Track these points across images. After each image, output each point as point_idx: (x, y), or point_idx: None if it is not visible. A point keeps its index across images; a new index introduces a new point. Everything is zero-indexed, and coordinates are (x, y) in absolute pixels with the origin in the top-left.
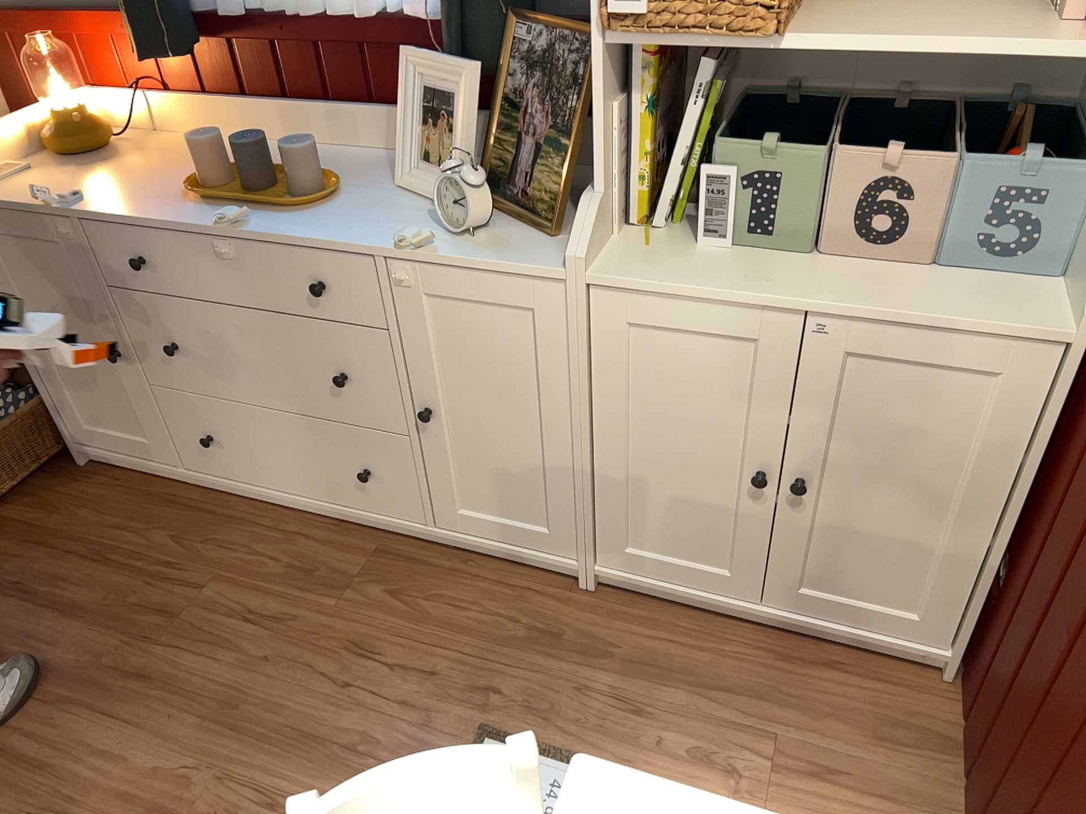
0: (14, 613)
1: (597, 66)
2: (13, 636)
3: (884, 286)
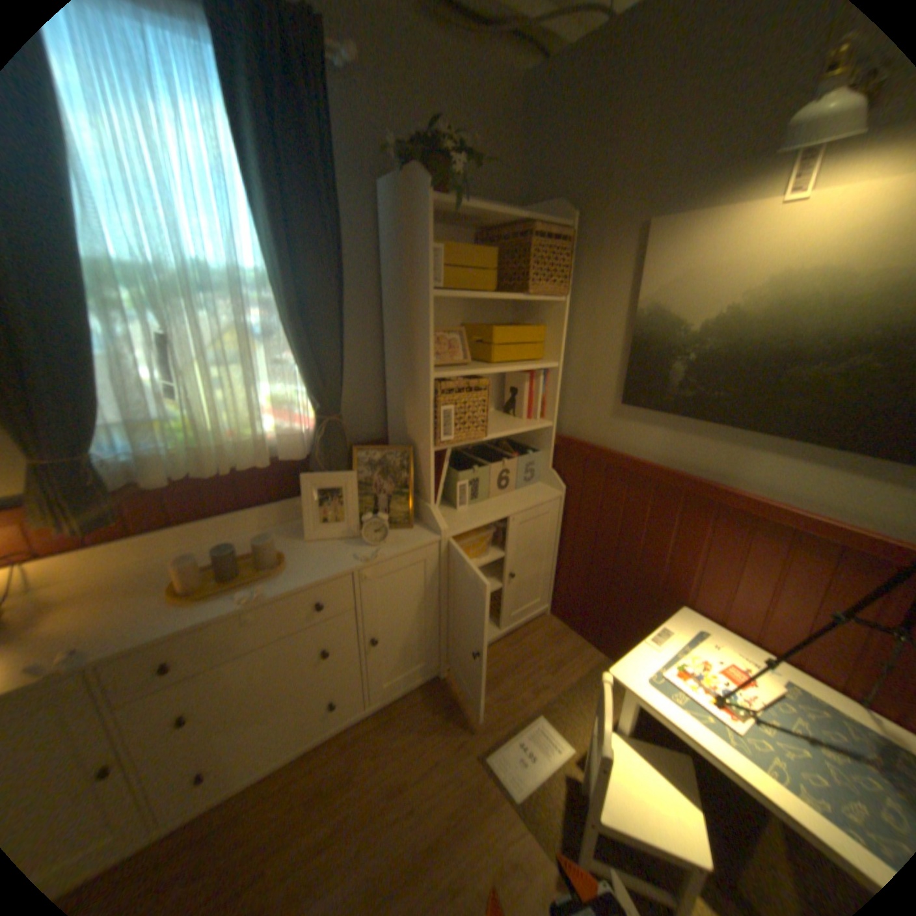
0: None
1: (428, 458)
2: None
3: (515, 500)
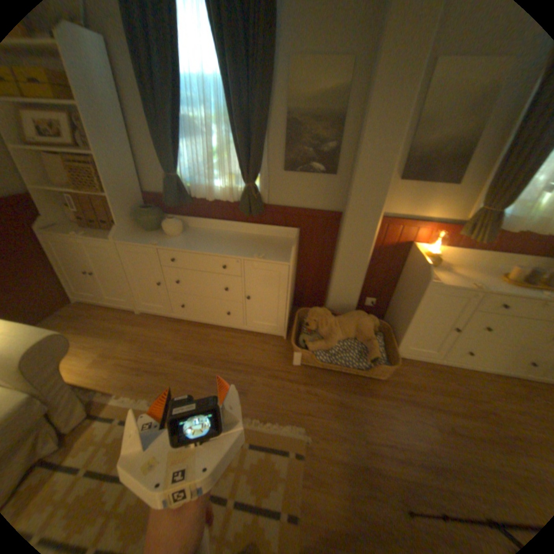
0: (447, 421)
1: None
2: (459, 431)
3: None
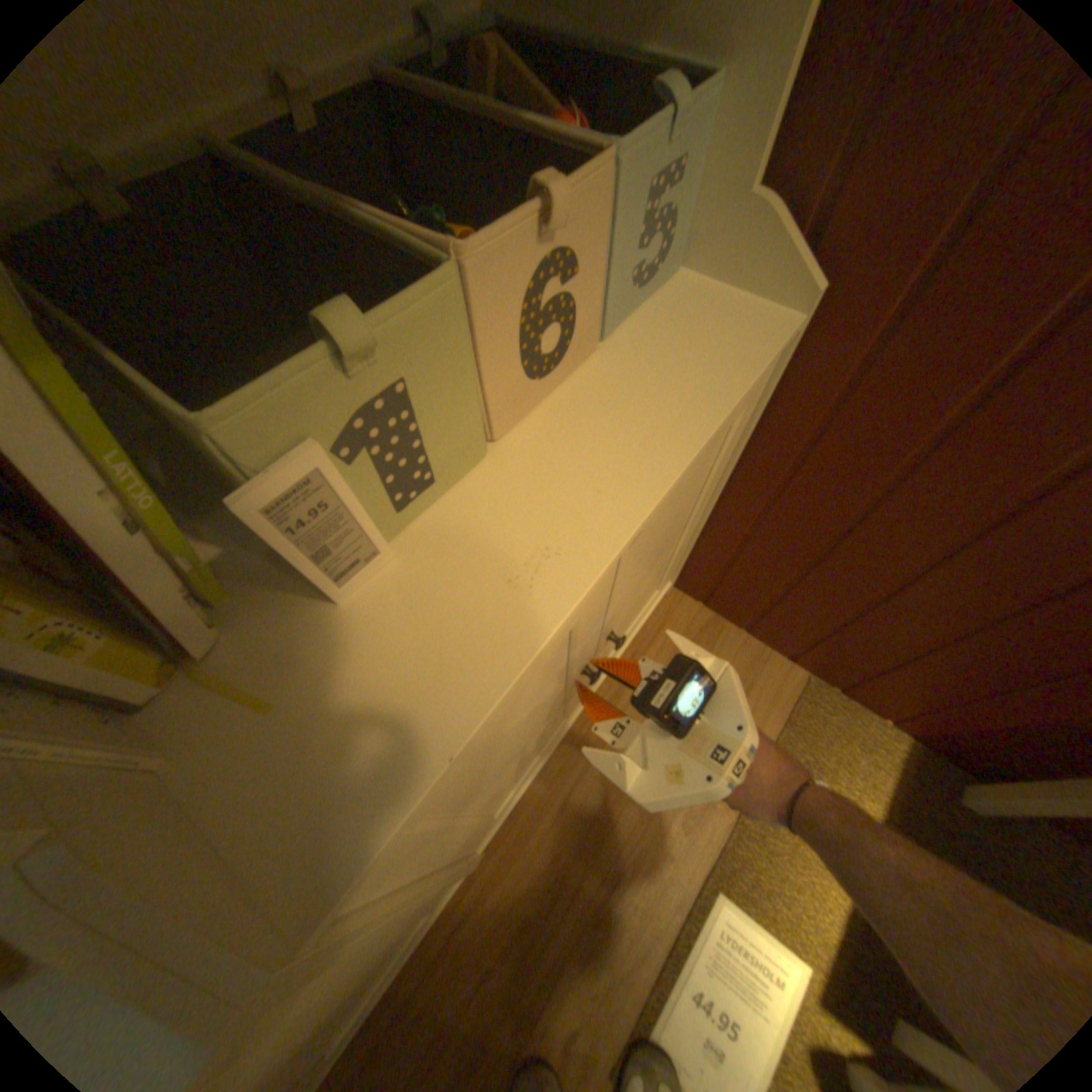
0: None
1: None
2: None
3: (624, 407)
